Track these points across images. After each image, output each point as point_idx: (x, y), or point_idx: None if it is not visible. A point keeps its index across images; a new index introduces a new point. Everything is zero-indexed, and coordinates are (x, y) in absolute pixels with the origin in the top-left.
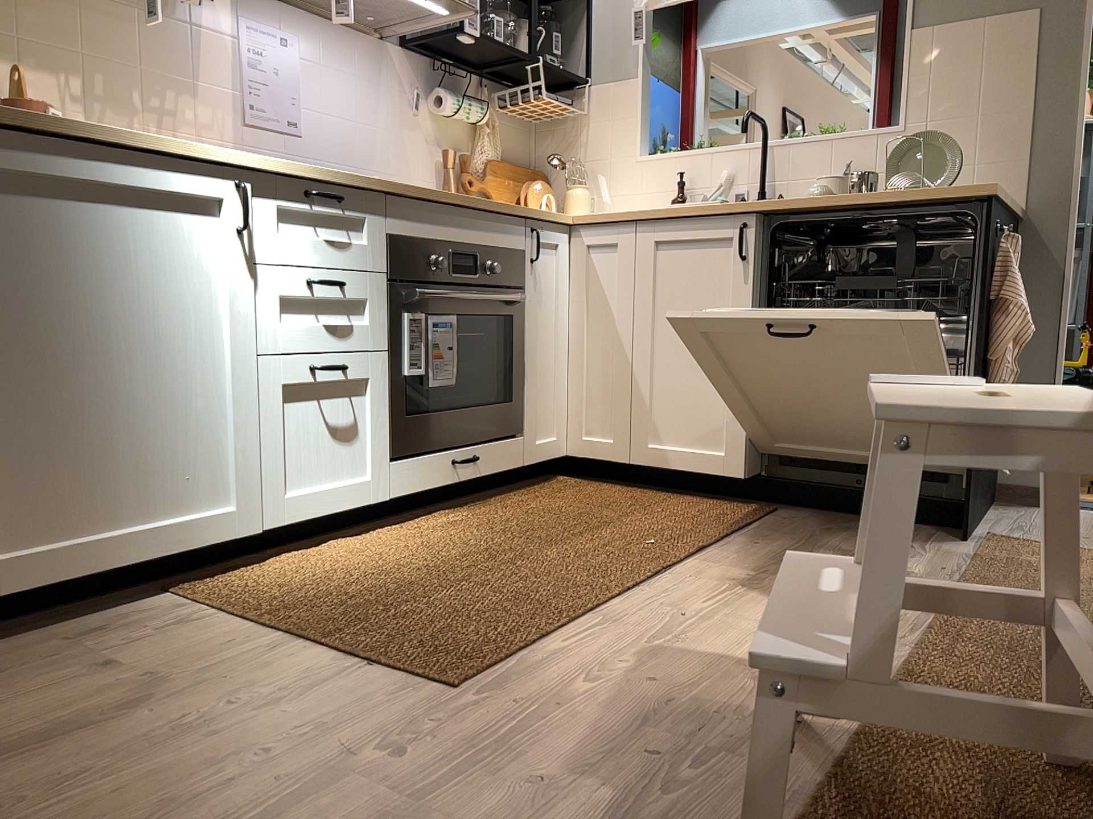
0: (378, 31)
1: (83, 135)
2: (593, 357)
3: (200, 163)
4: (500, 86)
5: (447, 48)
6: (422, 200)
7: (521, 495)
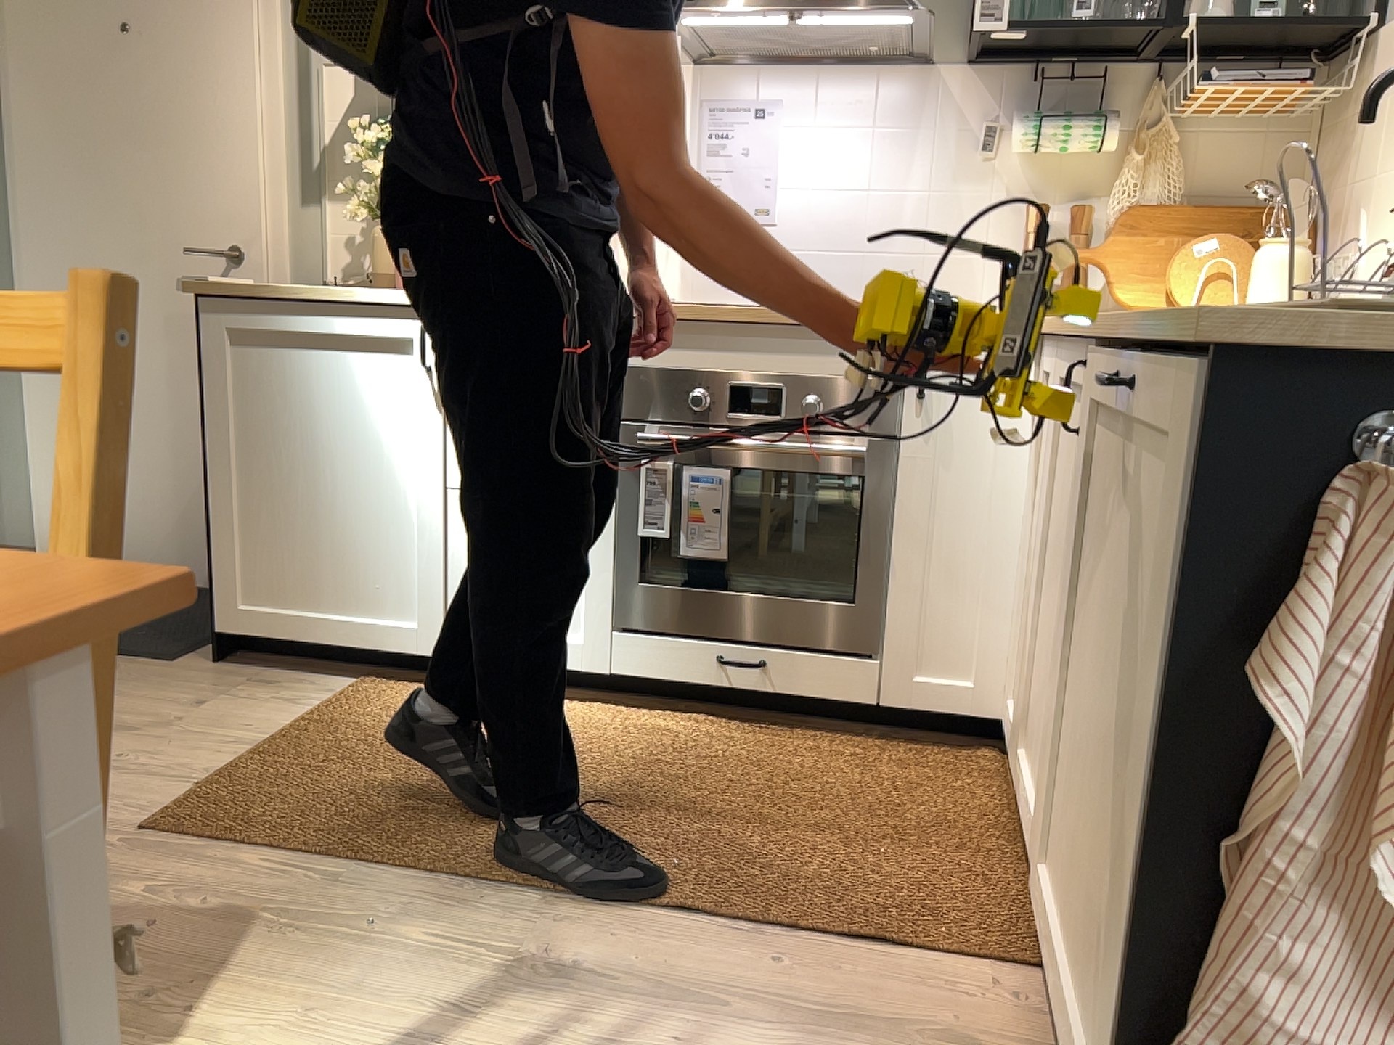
0: (902, 54)
1: (290, 295)
2: (1031, 574)
3: (387, 307)
4: (1213, 65)
5: (1028, 43)
6: (677, 321)
7: (852, 749)
